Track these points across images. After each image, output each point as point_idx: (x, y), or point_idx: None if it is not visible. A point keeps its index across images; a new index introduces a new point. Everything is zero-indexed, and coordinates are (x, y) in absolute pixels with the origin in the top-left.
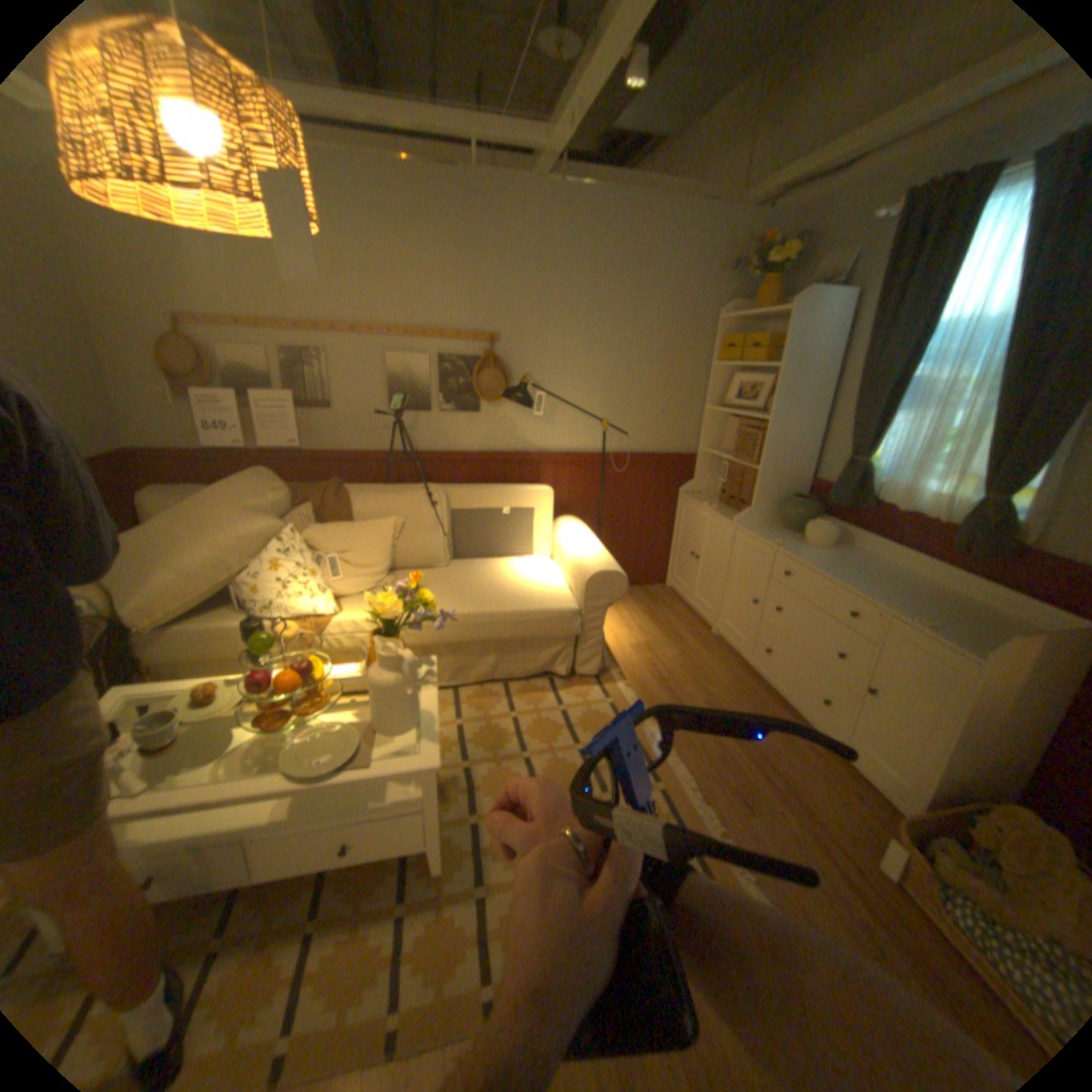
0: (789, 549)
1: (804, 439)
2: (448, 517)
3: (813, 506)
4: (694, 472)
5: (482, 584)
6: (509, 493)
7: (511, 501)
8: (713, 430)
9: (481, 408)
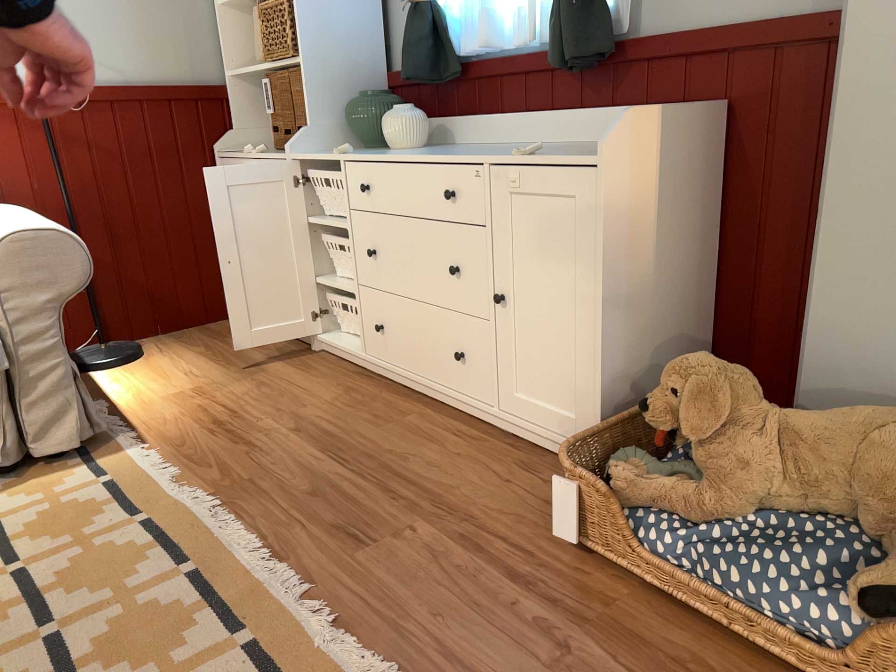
0: (361, 154)
1: (355, 9)
2: None
3: (388, 98)
4: (233, 118)
5: None
6: None
7: None
8: (242, 43)
9: None
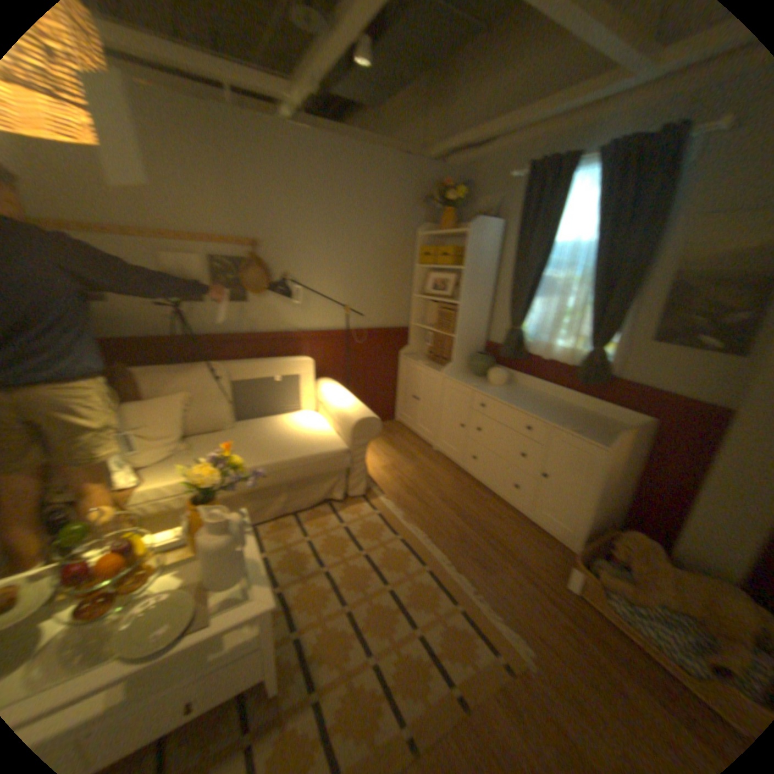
0: (481, 389)
1: (480, 316)
2: (233, 388)
3: (491, 359)
4: (409, 340)
5: (269, 439)
6: (283, 364)
7: (285, 371)
8: (419, 311)
9: (251, 299)
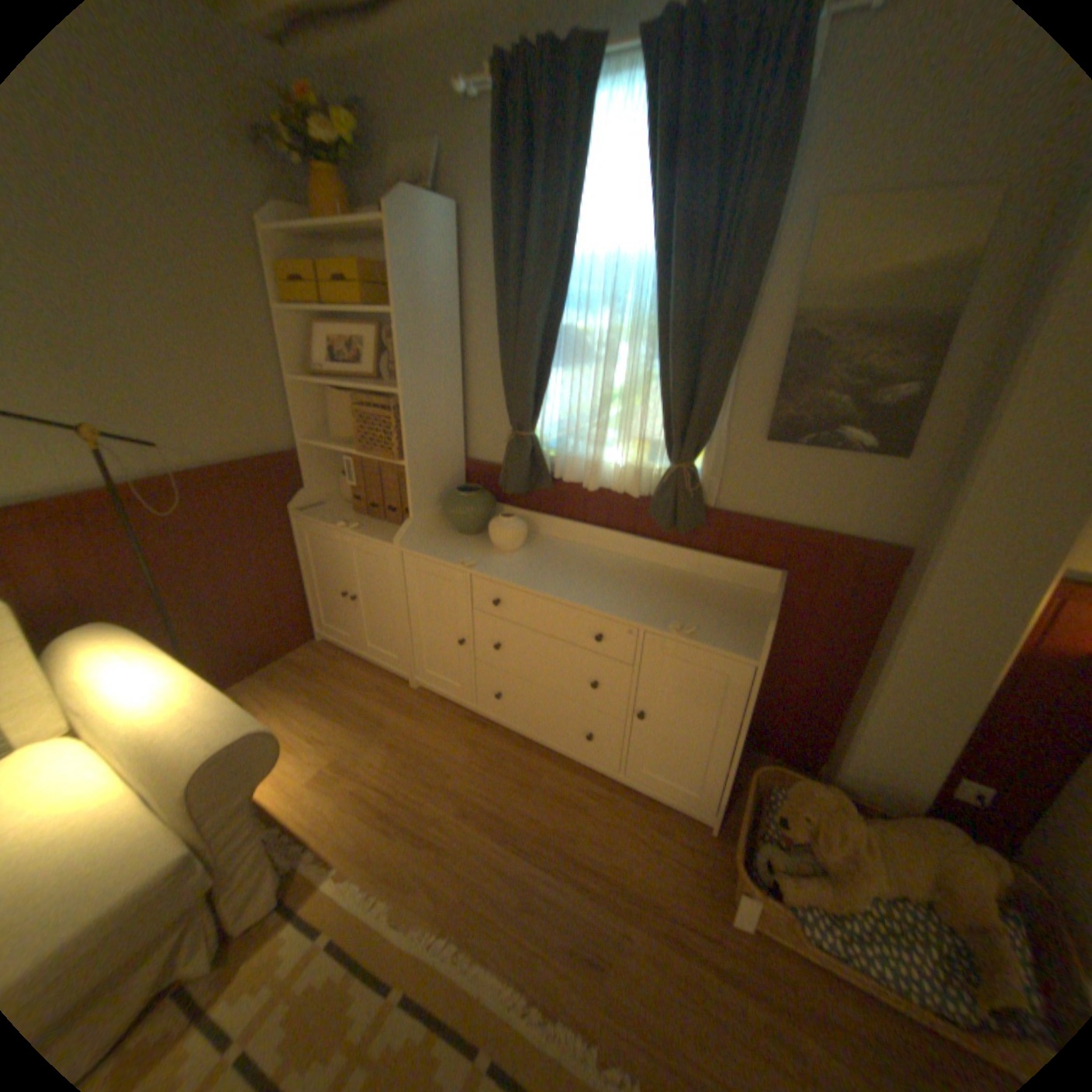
0: (485, 566)
1: (447, 413)
2: None
3: (486, 498)
4: (303, 476)
5: None
6: None
7: None
8: (311, 409)
9: None
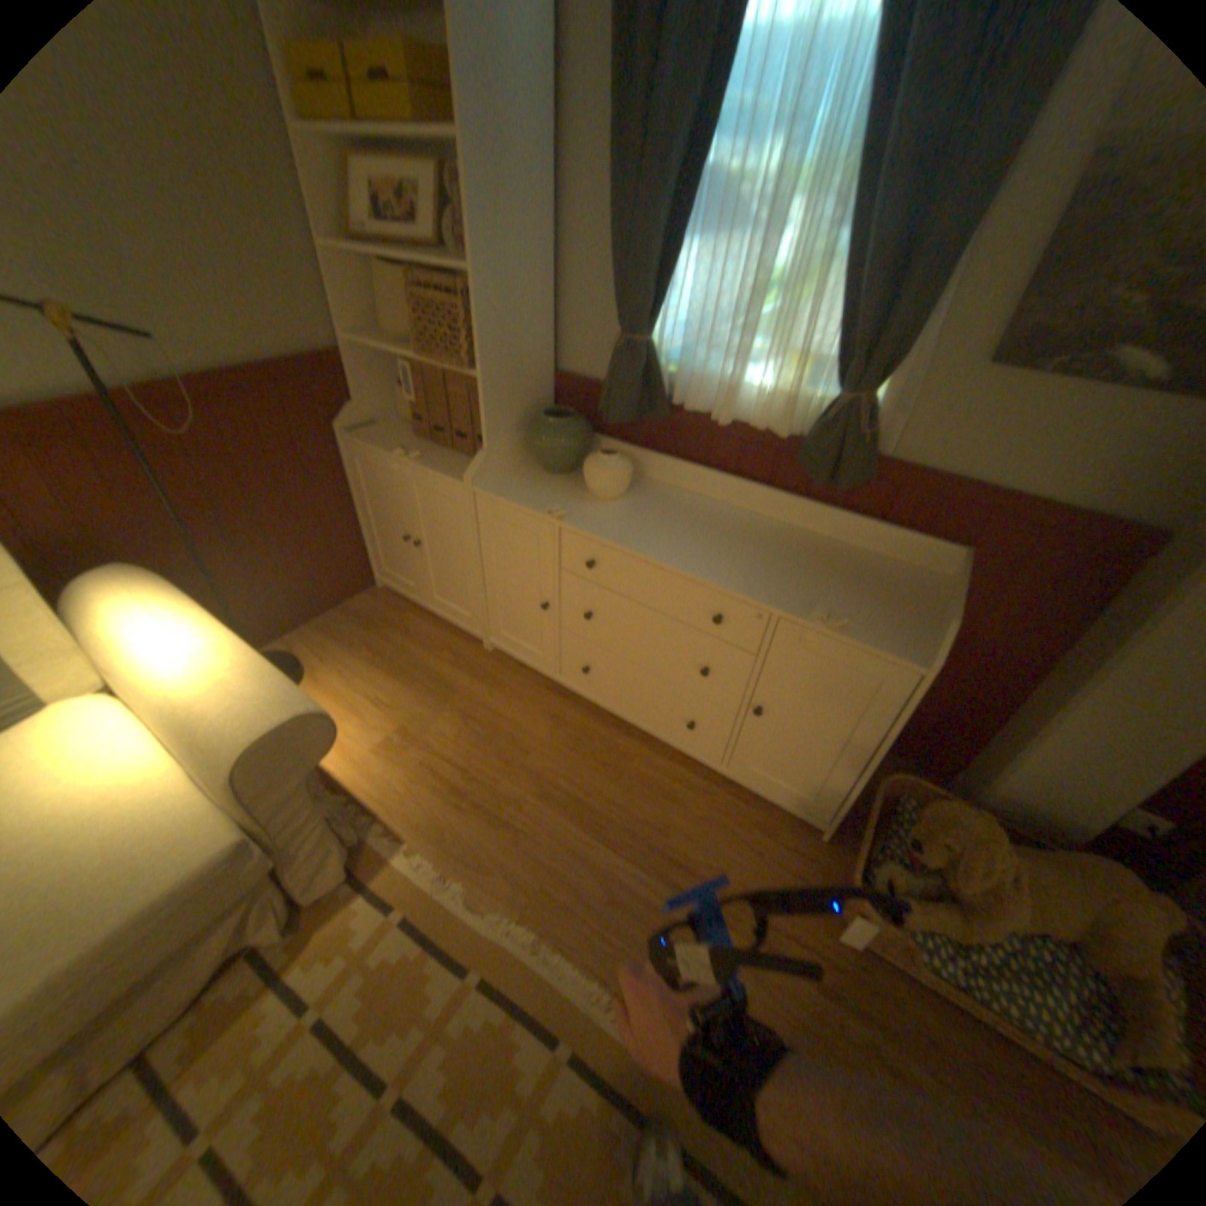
0: (578, 517)
1: (533, 301)
2: None
3: (581, 425)
4: (349, 384)
5: None
6: None
7: None
8: (352, 289)
9: None
